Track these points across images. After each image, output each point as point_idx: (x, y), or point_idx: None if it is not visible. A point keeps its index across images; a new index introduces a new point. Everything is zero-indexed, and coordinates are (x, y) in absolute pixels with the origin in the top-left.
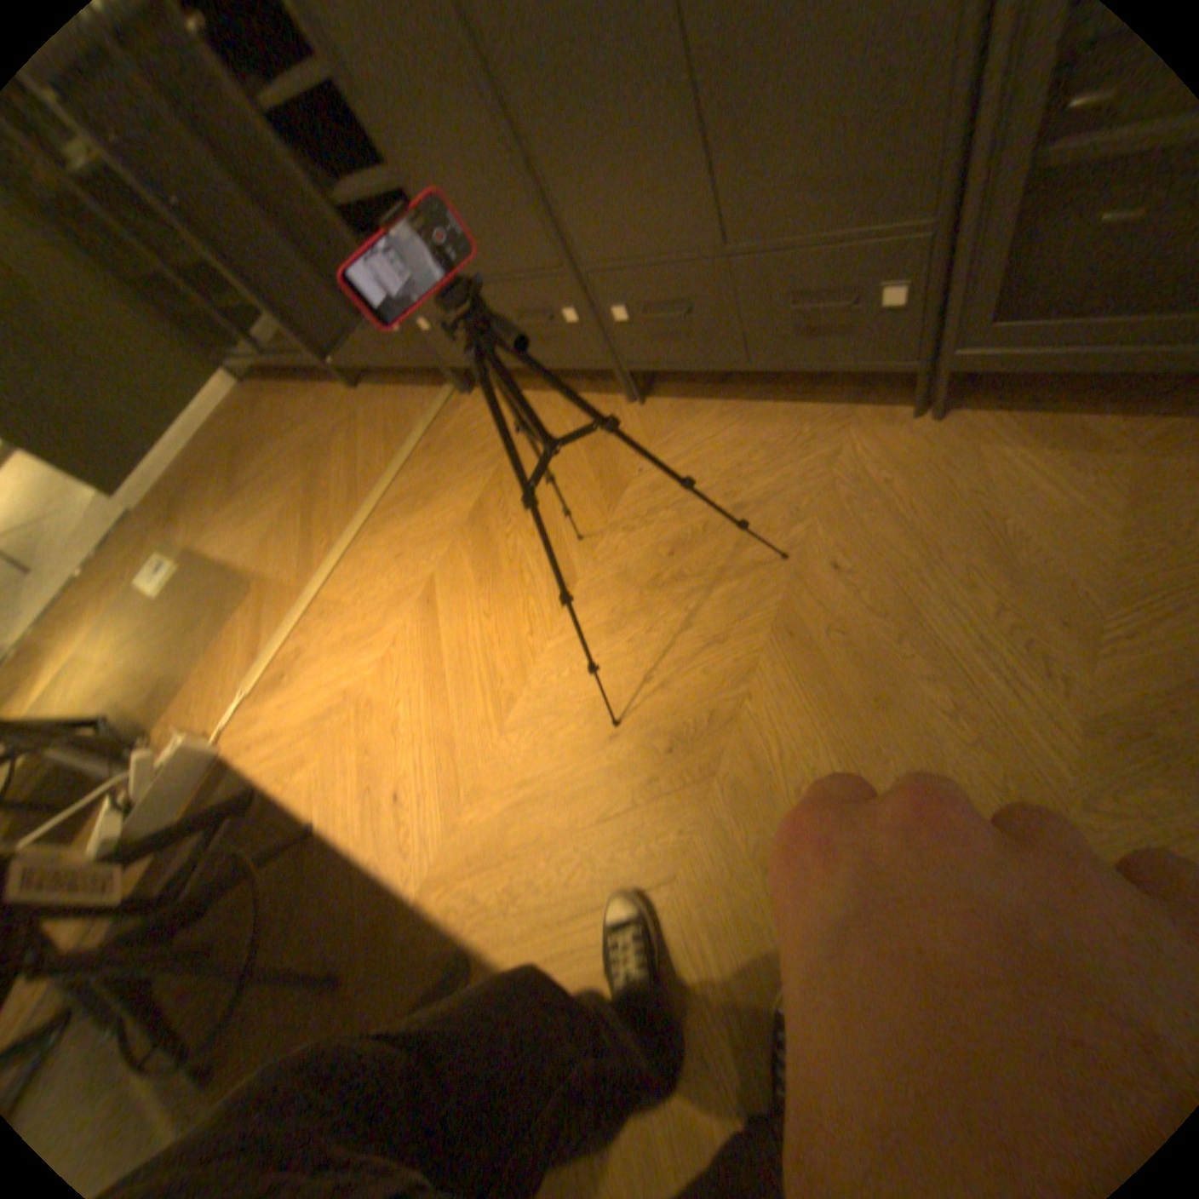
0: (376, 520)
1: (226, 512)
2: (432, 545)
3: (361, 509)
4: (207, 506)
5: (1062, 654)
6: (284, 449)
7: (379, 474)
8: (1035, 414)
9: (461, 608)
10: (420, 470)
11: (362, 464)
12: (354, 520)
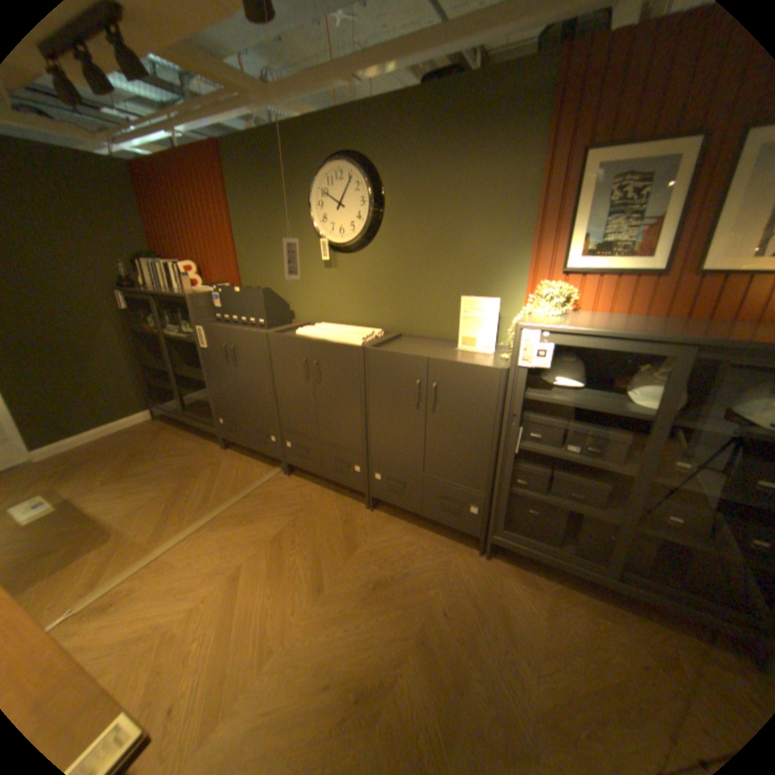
0: (213, 523)
1: (110, 486)
2: (244, 547)
3: (207, 514)
4: (97, 478)
5: (526, 680)
6: (167, 464)
7: (223, 498)
8: (518, 569)
9: (252, 589)
10: (249, 504)
11: (215, 489)
12: (200, 518)
